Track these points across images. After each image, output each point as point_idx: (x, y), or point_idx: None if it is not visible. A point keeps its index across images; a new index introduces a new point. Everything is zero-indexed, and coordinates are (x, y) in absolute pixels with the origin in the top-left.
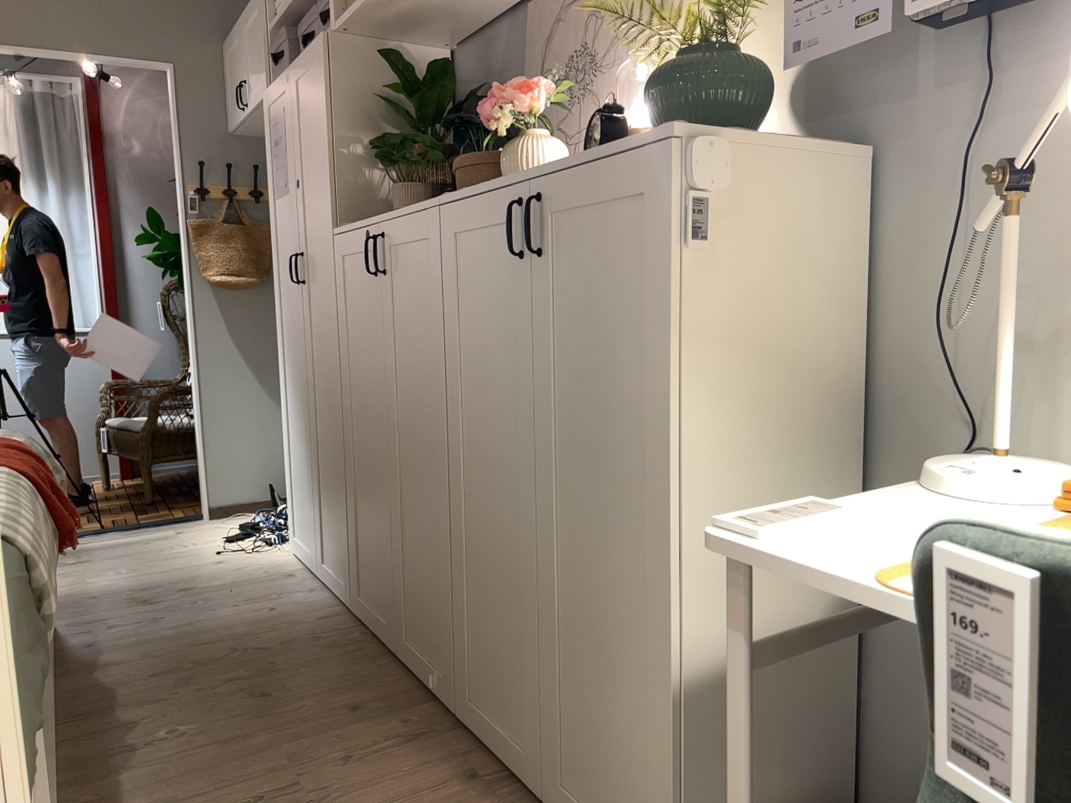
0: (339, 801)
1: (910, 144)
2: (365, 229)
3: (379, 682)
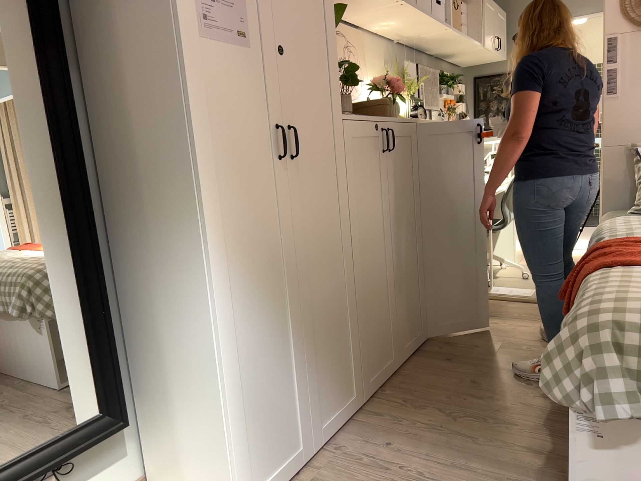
0: (491, 341)
1: None
2: (375, 122)
3: (420, 367)
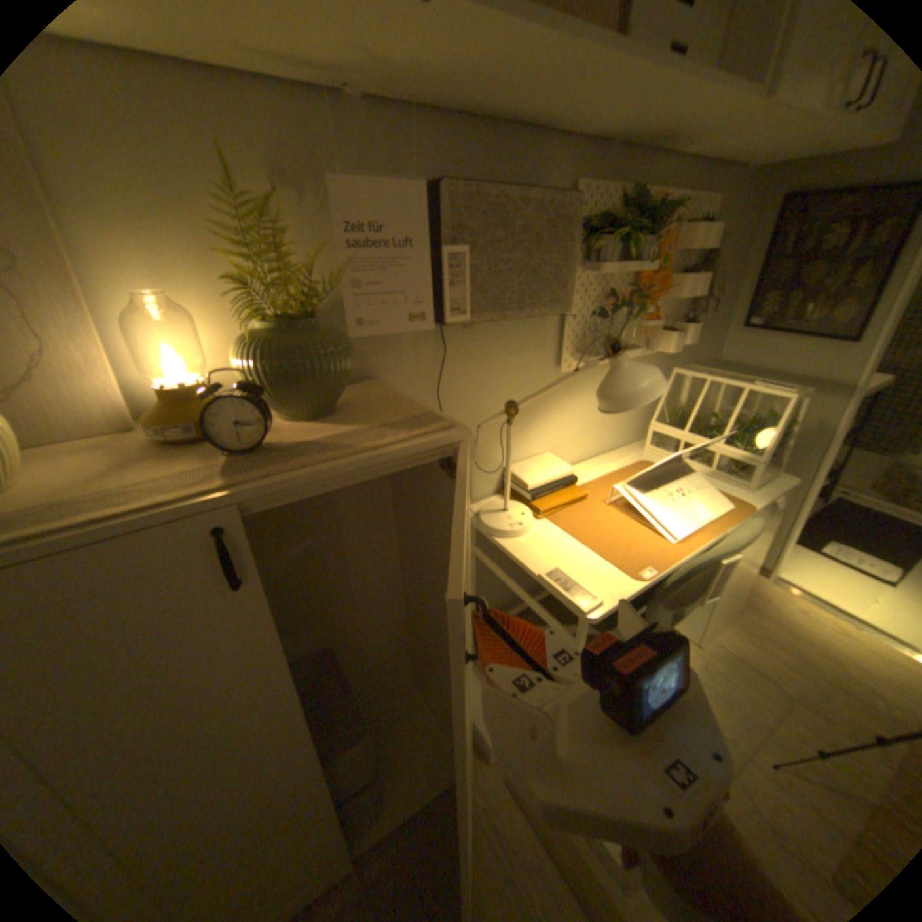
0: None
1: (397, 374)
2: None
3: None
